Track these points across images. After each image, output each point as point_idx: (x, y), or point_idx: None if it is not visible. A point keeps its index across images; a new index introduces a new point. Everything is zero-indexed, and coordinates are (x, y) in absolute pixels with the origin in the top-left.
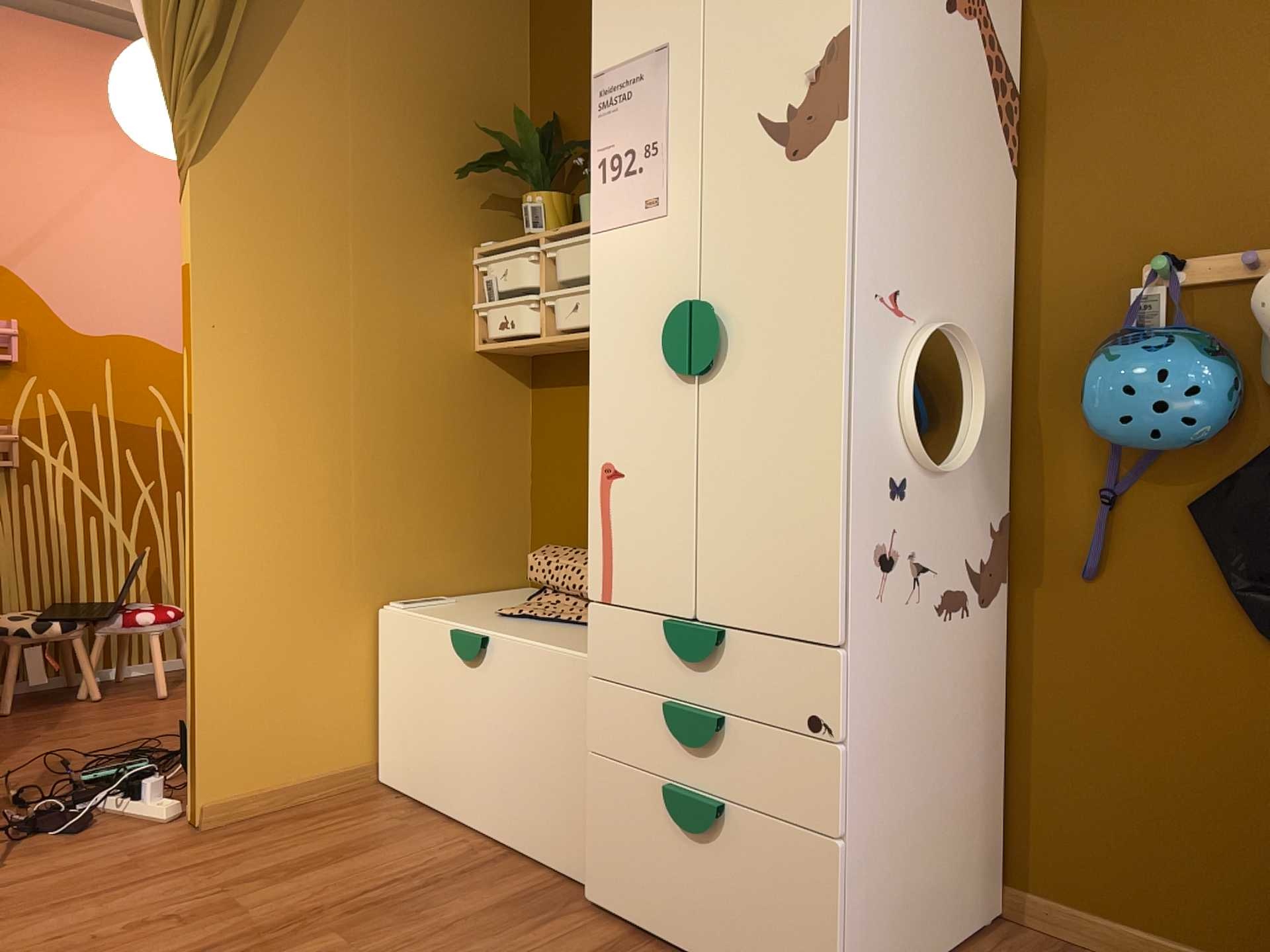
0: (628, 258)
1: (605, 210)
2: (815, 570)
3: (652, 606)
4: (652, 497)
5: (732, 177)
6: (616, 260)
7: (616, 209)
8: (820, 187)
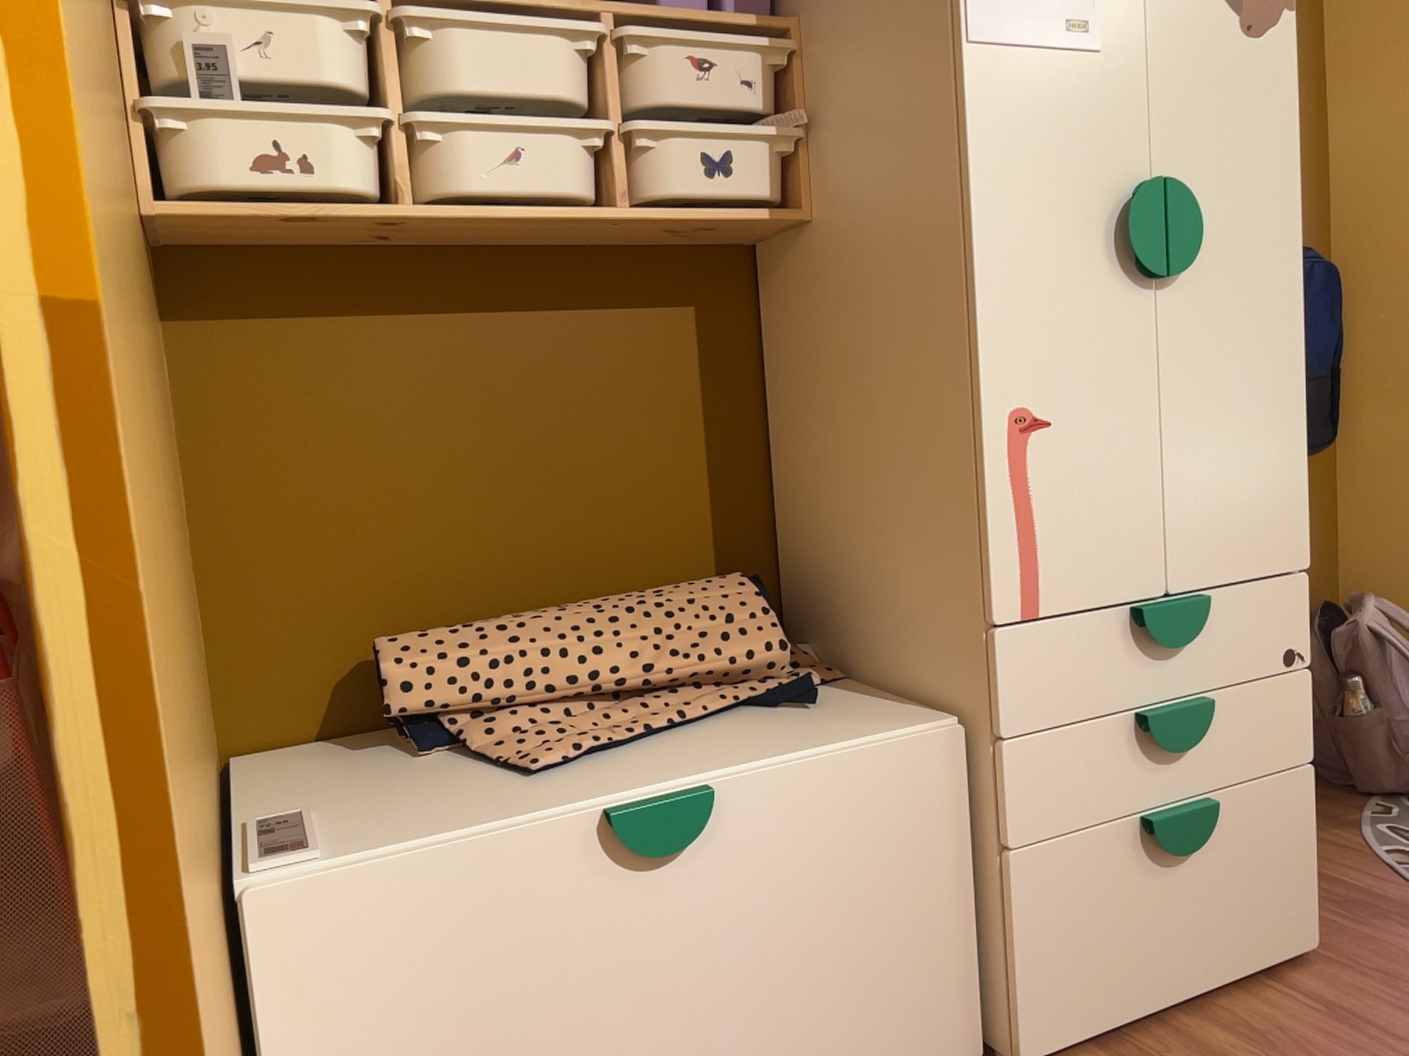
0: (1041, 98)
1: (996, 12)
2: (1286, 494)
3: (1107, 595)
4: (1101, 448)
5: (1184, 30)
6: (1020, 96)
7: (1017, 16)
8: (1274, 76)
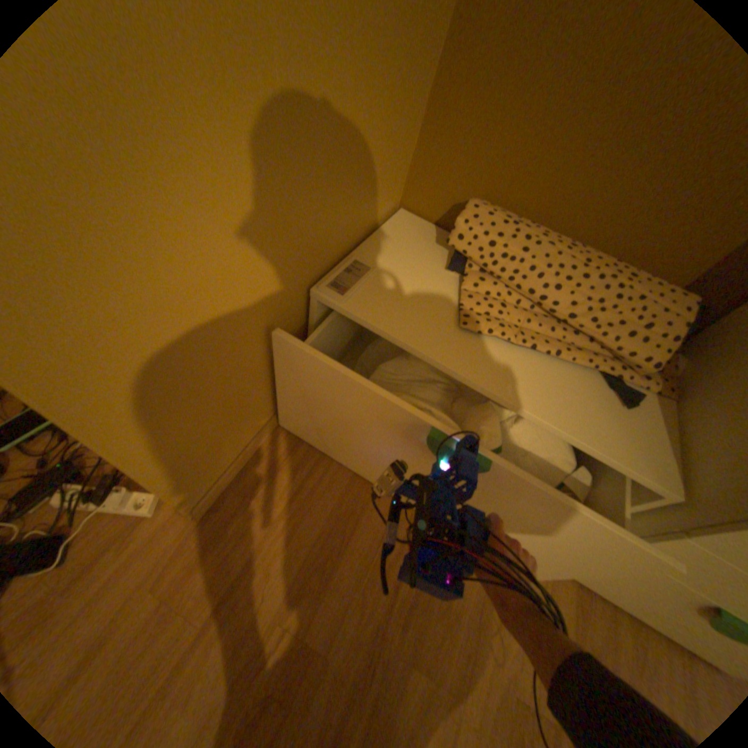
0: None
1: None
2: None
3: None
4: None
5: None
6: None
7: None
8: None
